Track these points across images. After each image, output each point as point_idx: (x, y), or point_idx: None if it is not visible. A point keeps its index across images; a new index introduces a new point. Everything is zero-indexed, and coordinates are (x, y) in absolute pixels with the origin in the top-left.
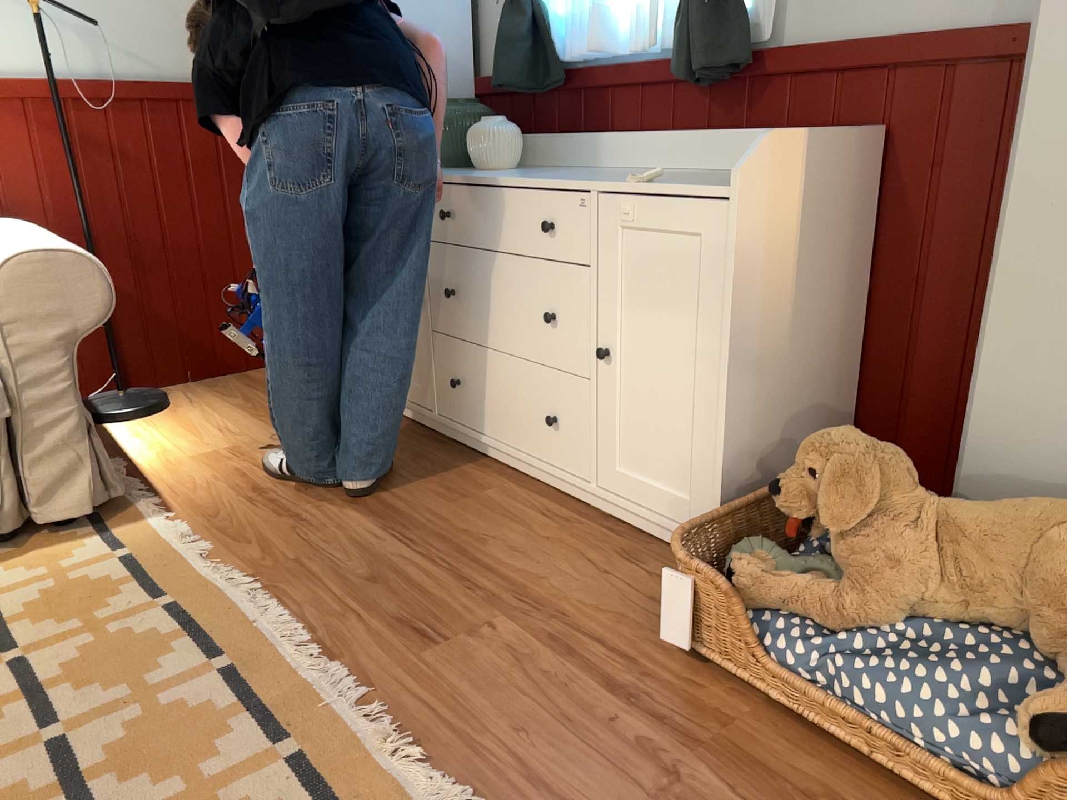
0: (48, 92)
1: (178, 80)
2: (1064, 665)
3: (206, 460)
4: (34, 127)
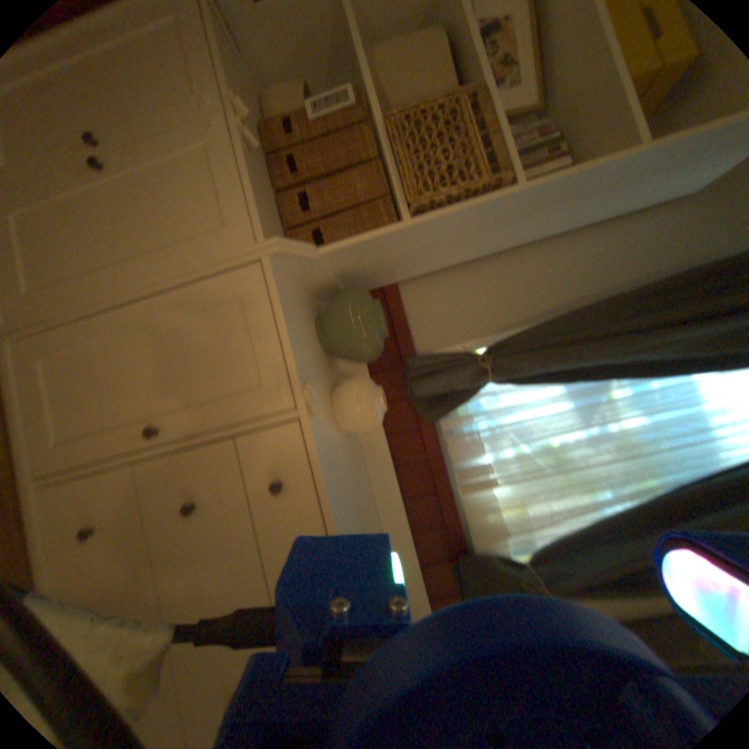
0: None
1: None
2: None
3: None
4: None
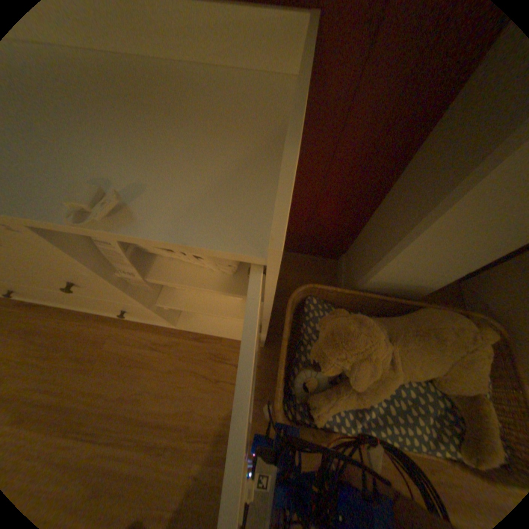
0: None
1: None
2: (450, 395)
3: None
4: None
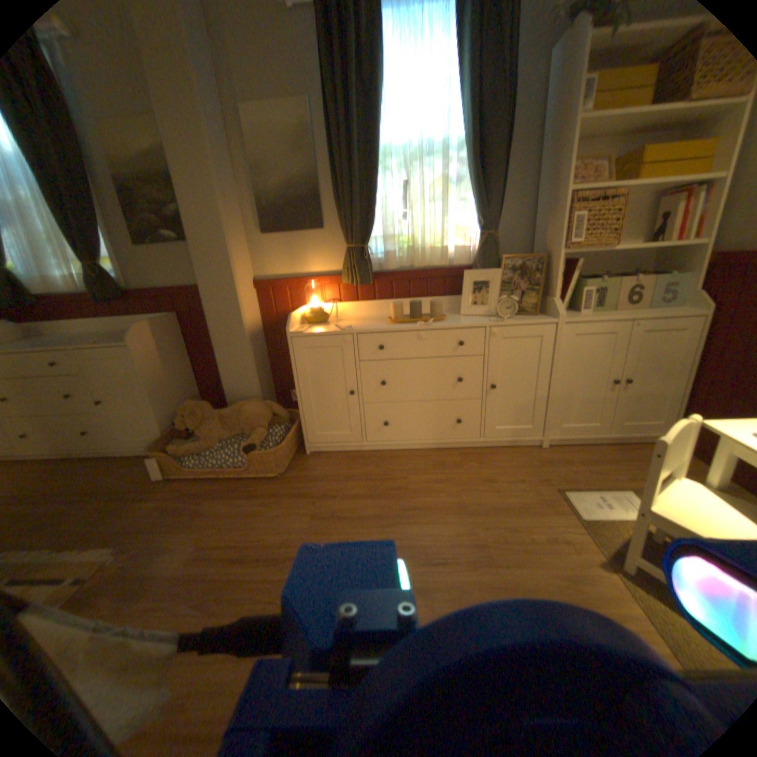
0: None
1: None
2: (252, 436)
3: None
4: None
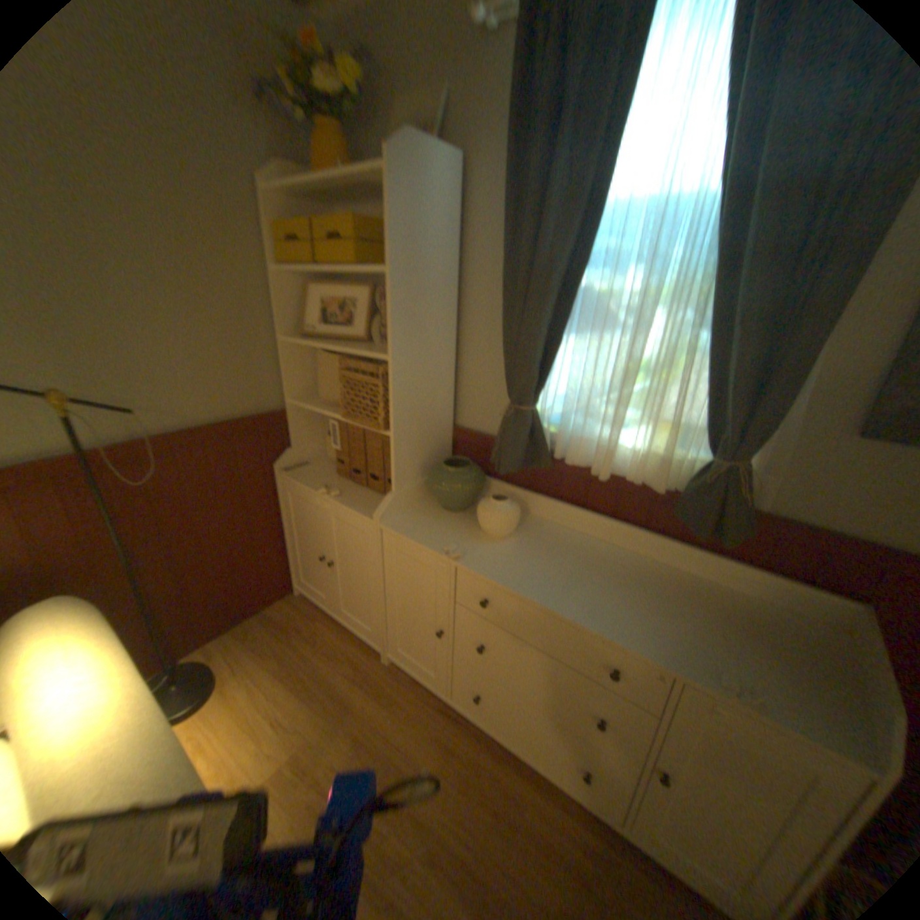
0: (76, 461)
1: (201, 418)
2: None
3: (275, 790)
4: (64, 492)
